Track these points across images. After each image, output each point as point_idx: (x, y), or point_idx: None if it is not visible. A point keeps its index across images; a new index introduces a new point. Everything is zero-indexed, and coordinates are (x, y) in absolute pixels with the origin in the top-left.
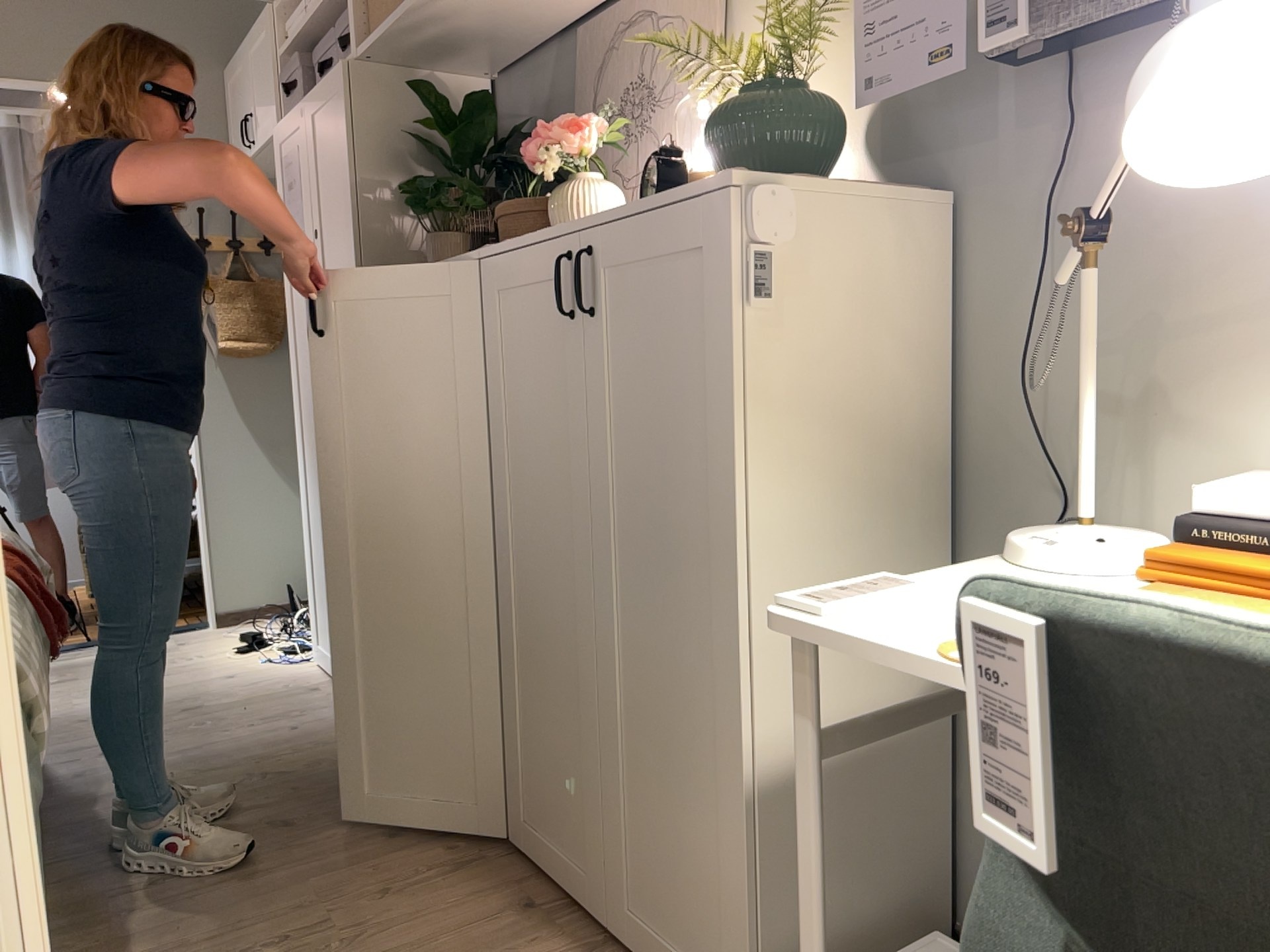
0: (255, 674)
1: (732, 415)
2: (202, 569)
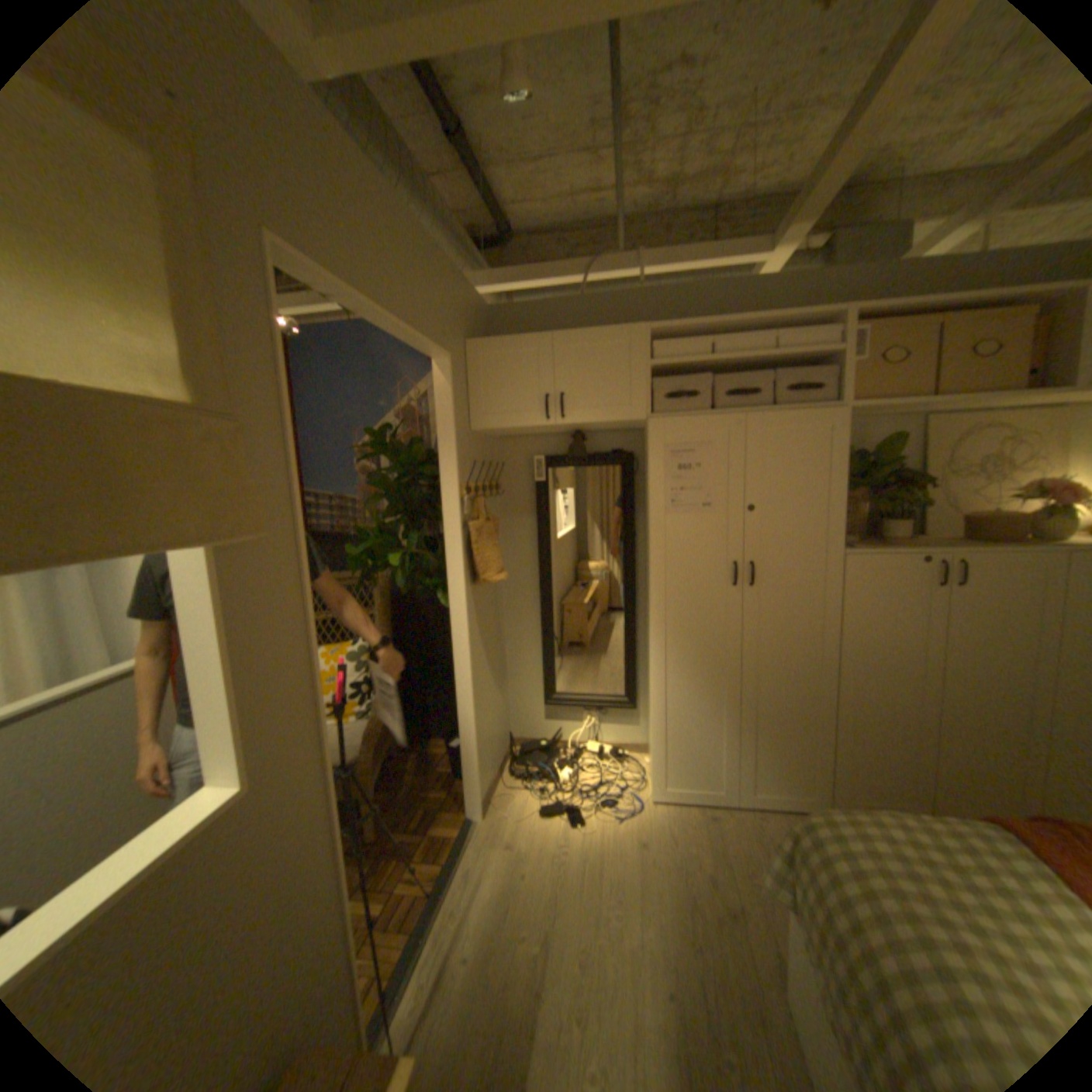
0: (650, 834)
1: None
2: (463, 776)
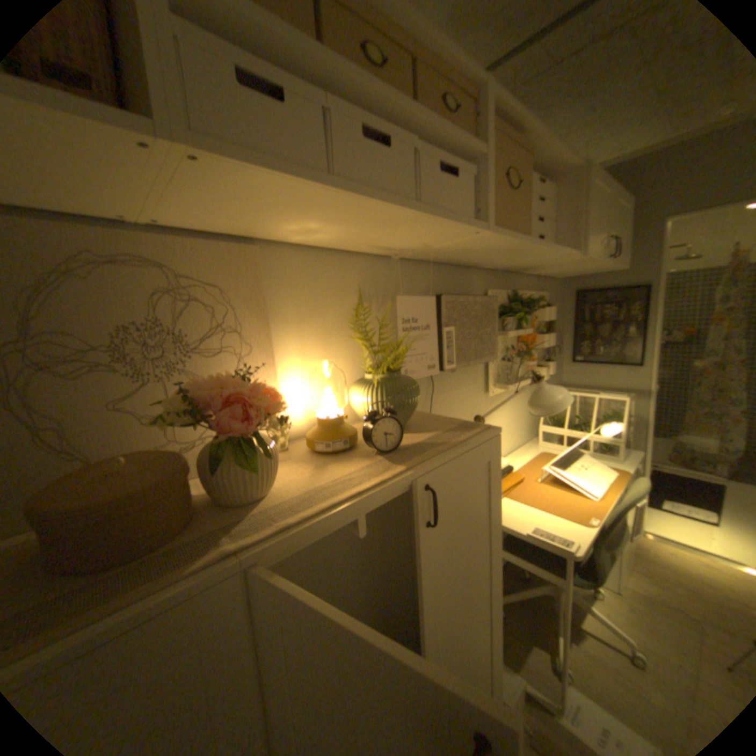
0: None
1: (498, 518)
2: None
